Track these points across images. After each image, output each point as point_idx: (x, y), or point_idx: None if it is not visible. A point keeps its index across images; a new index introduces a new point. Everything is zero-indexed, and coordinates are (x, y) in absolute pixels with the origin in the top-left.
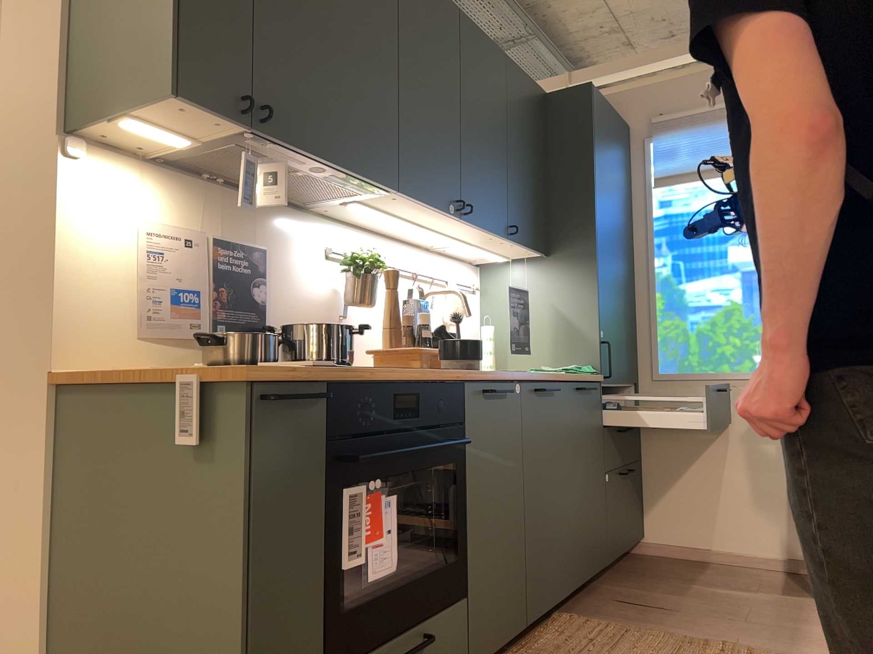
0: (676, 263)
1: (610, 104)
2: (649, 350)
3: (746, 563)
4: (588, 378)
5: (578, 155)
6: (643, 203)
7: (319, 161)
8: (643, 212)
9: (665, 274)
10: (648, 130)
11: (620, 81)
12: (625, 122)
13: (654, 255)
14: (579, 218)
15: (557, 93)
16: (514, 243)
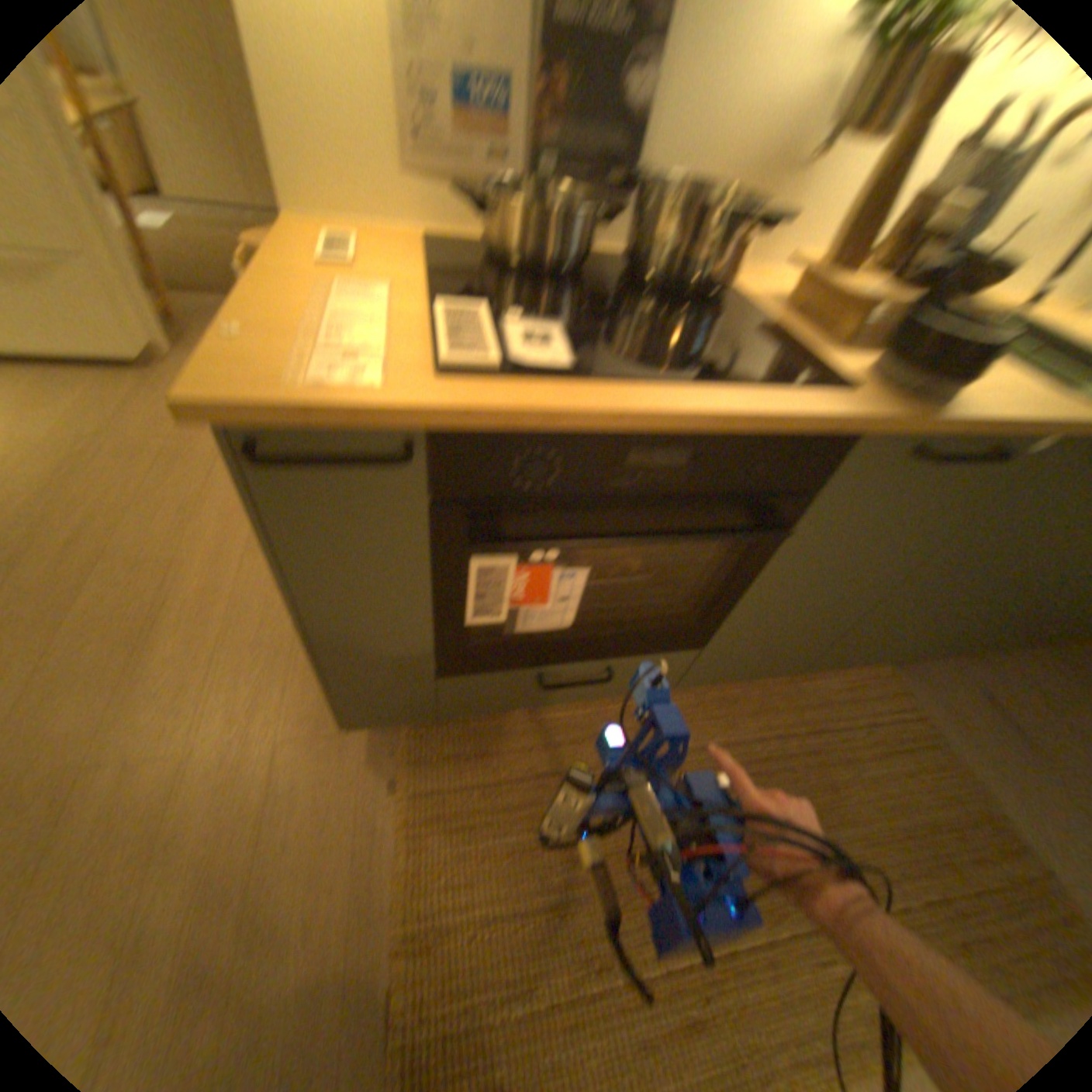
0: None
1: None
2: None
3: None
4: None
5: None
6: None
7: None
8: None
9: None
10: None
11: None
12: None
13: None
14: None
15: None
16: None
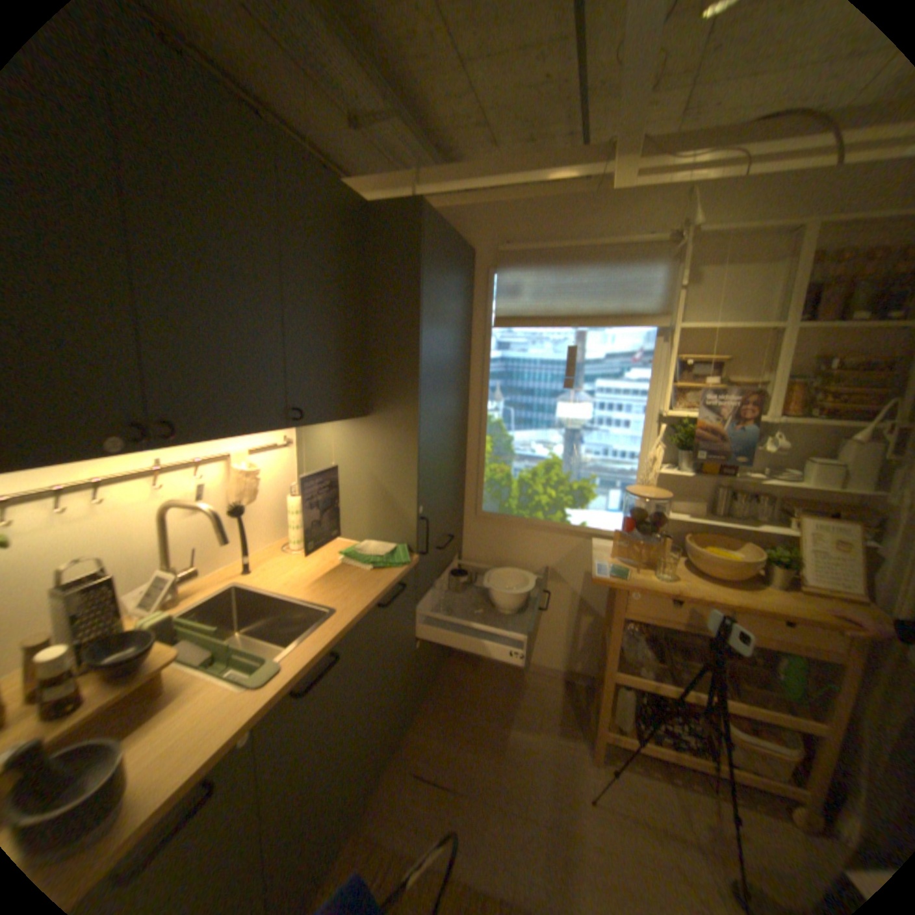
0: (506, 410)
1: (456, 216)
2: (474, 488)
3: (534, 671)
4: (395, 575)
5: (401, 297)
6: (481, 341)
7: None
8: (480, 350)
9: (495, 419)
10: (493, 257)
11: (471, 189)
12: (470, 244)
13: (487, 399)
14: (400, 378)
15: (379, 202)
16: (304, 425)
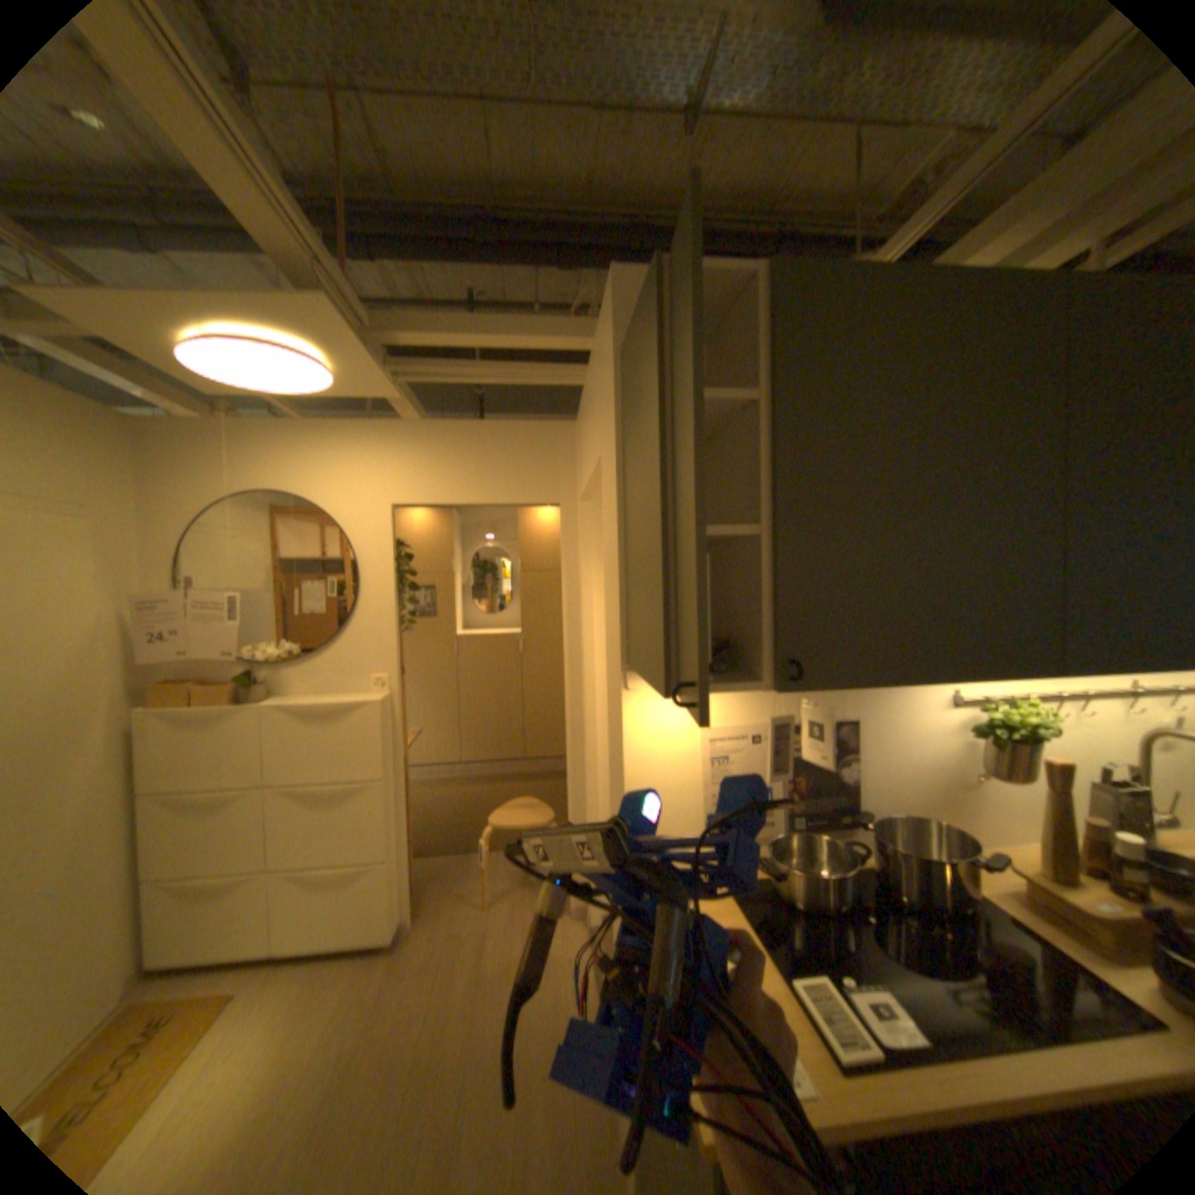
0: None
1: None
2: None
3: None
4: None
5: None
6: None
7: (898, 683)
8: None
9: None
10: None
11: None
12: None
13: None
14: None
15: None
16: None
